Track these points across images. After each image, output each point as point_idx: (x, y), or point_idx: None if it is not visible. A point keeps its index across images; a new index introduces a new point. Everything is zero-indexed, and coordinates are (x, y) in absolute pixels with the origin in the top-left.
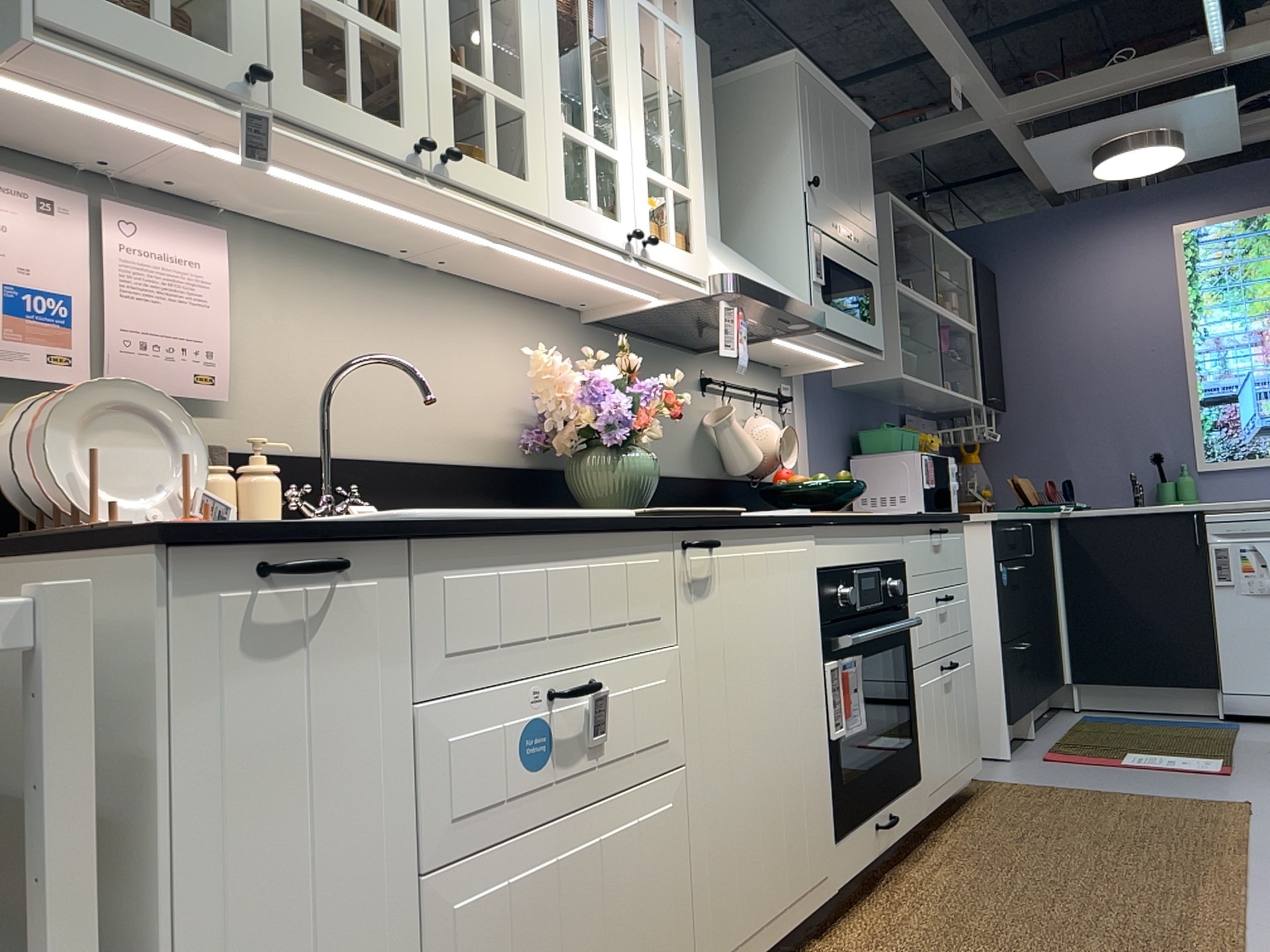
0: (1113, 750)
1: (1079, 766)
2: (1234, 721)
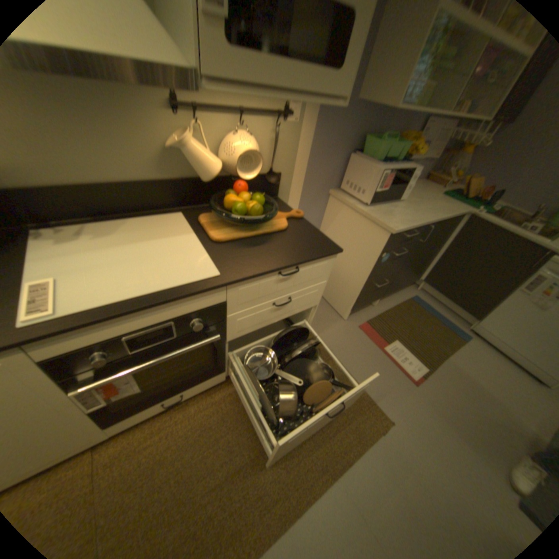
0: (393, 335)
1: (364, 342)
2: (473, 335)
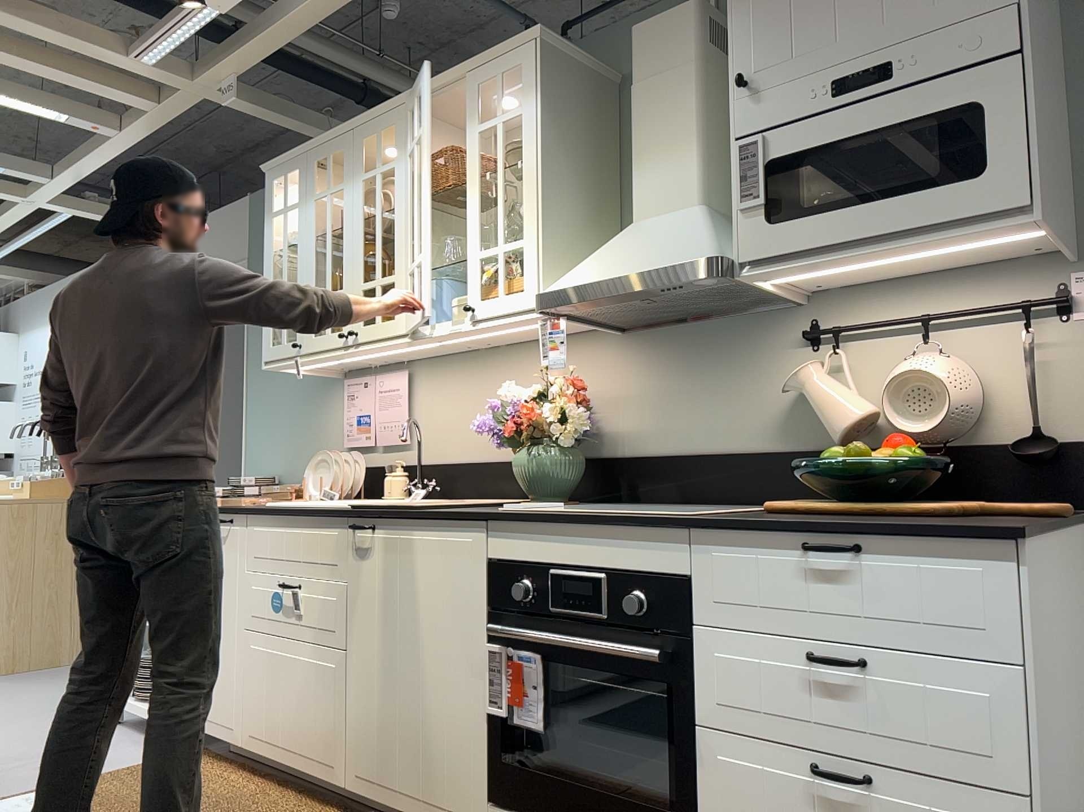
0: None
1: None
2: None
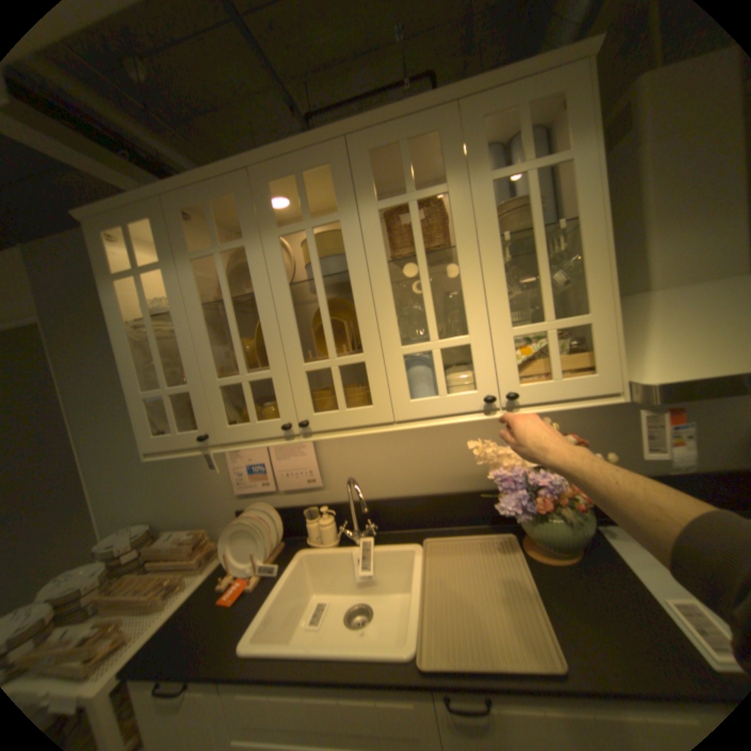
0: None
1: None
2: None
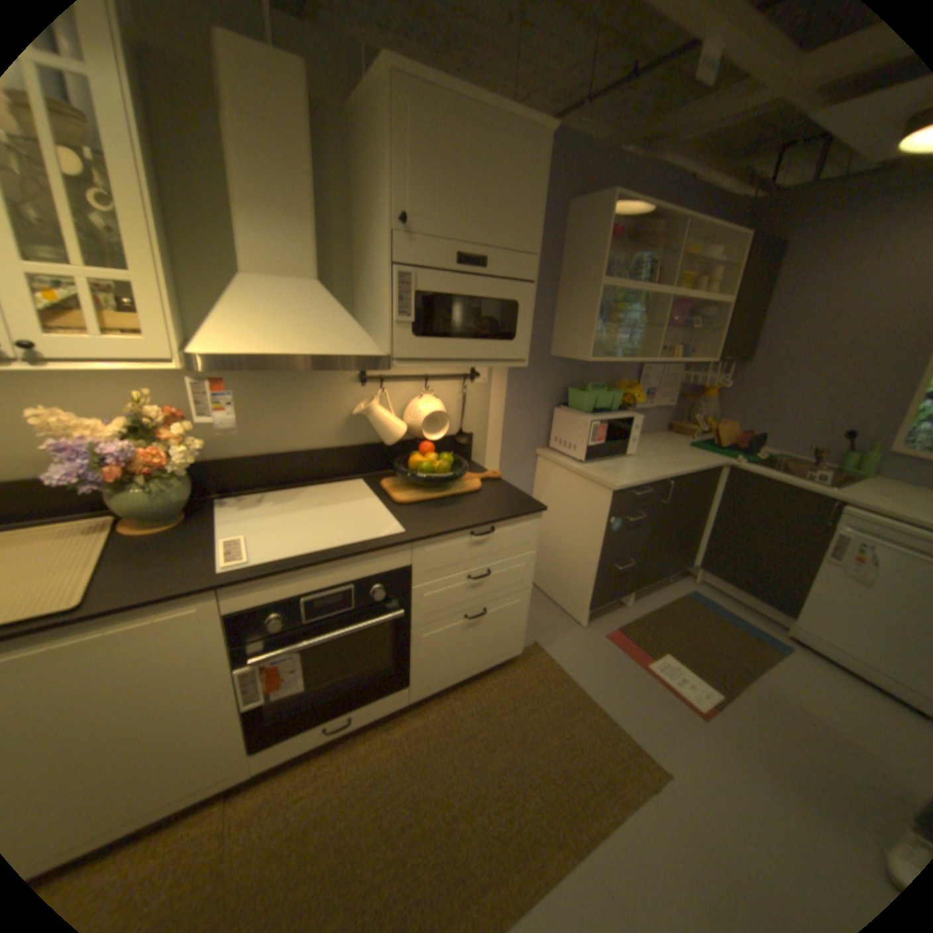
0: (661, 648)
1: (616, 658)
2: (795, 647)
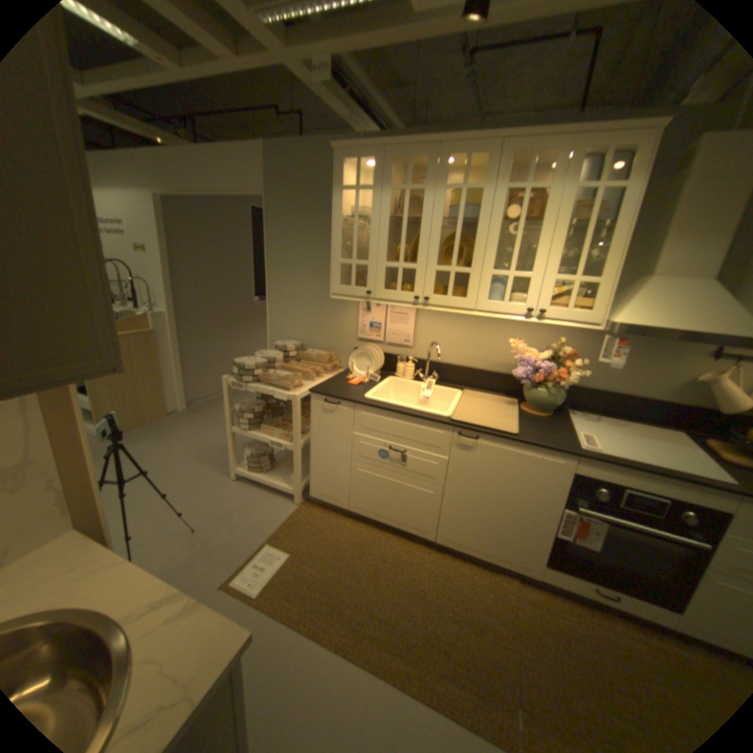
0: None
1: None
2: None
